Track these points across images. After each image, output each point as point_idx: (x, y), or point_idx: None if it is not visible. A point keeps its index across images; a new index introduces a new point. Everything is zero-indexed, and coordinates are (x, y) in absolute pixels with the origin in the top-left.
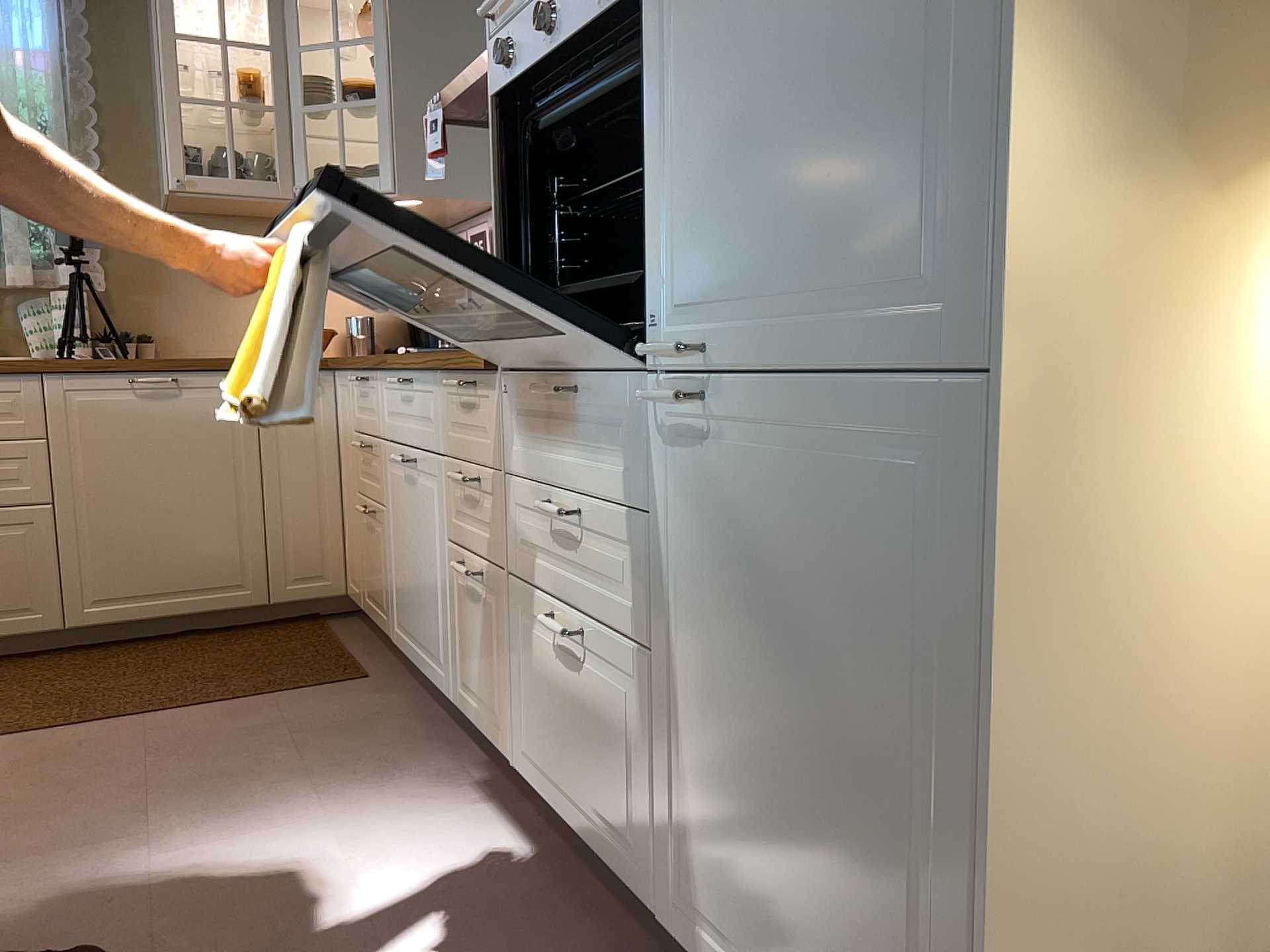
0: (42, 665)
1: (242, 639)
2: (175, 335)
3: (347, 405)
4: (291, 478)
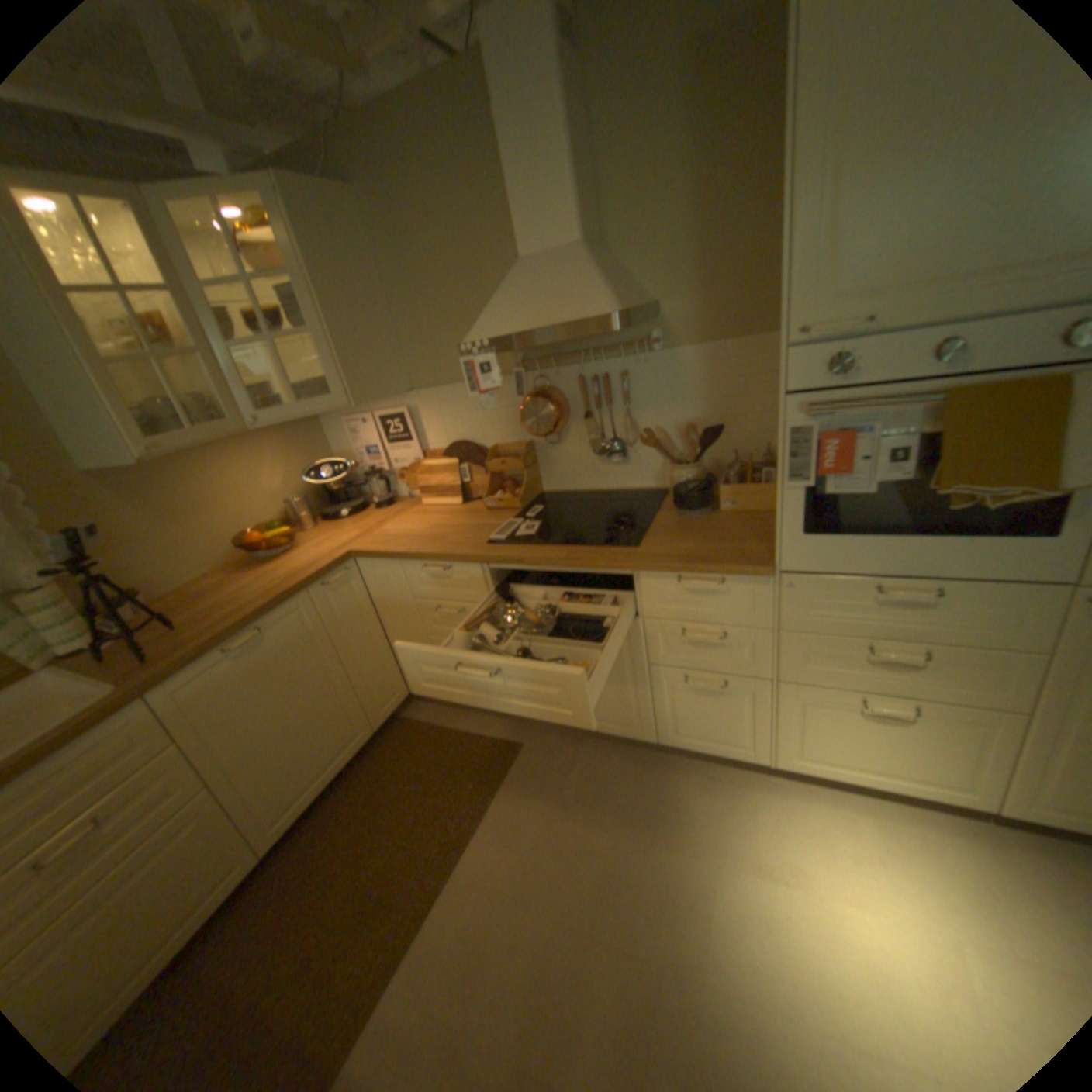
0: (264, 896)
1: (377, 766)
2: (150, 577)
3: (393, 581)
4: (357, 646)
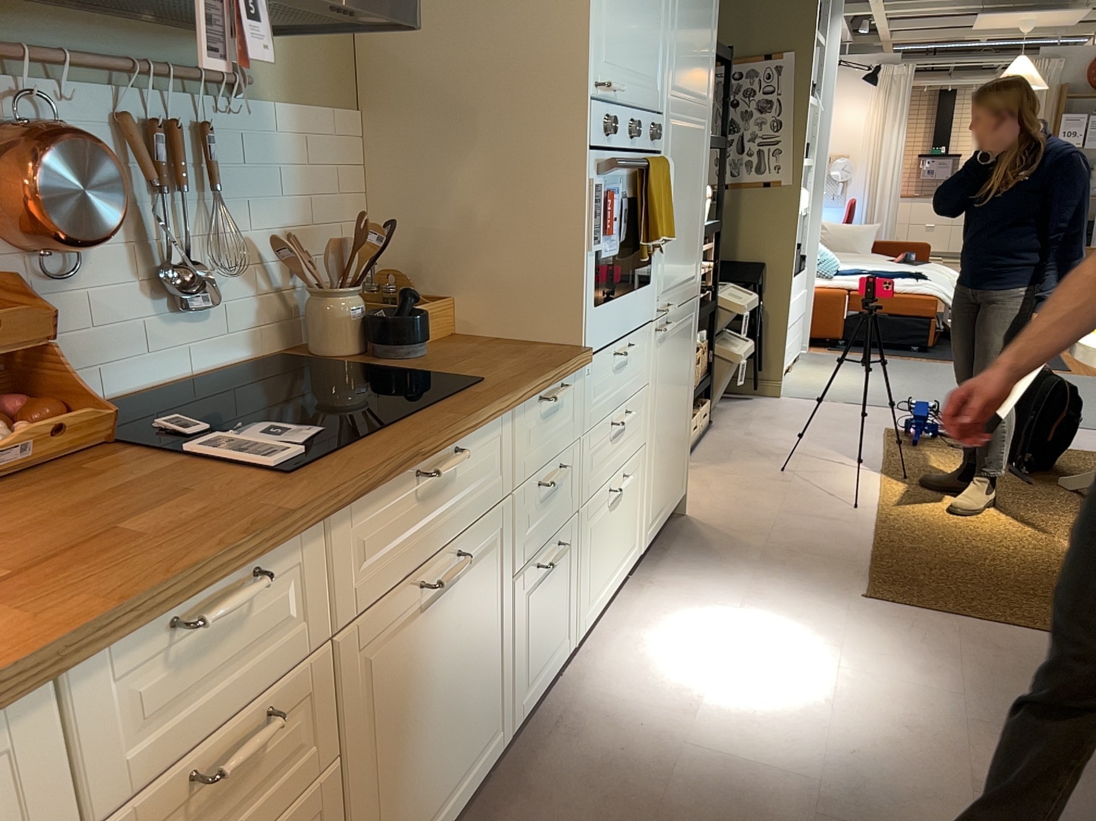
0: None
1: None
2: None
3: None
4: None
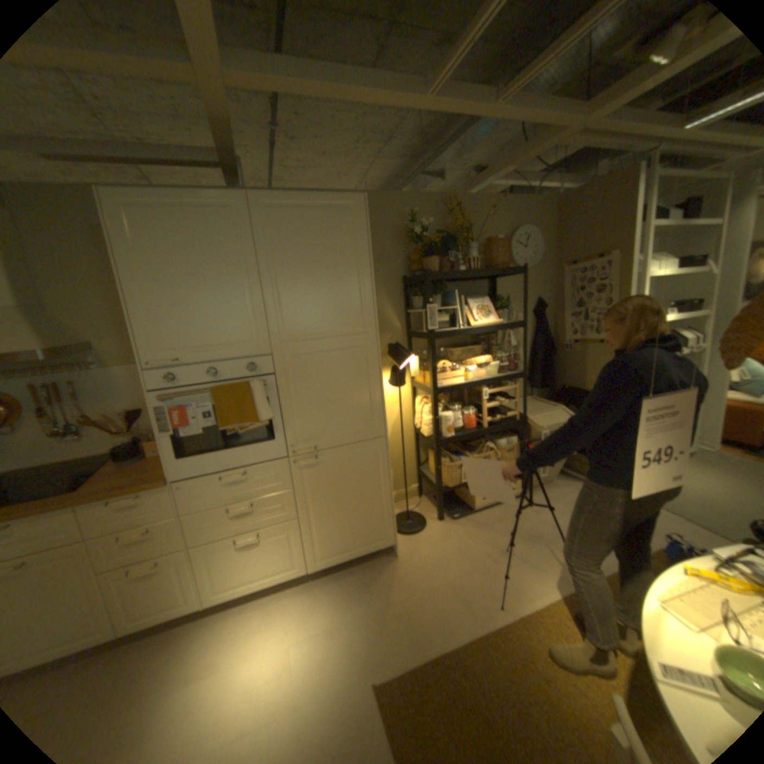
0: None
1: None
2: None
3: None
4: None
